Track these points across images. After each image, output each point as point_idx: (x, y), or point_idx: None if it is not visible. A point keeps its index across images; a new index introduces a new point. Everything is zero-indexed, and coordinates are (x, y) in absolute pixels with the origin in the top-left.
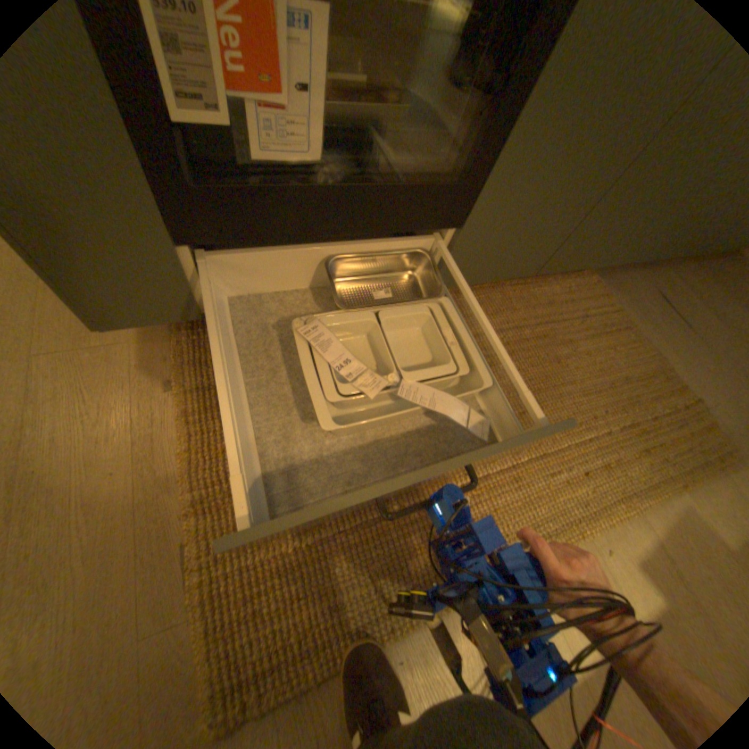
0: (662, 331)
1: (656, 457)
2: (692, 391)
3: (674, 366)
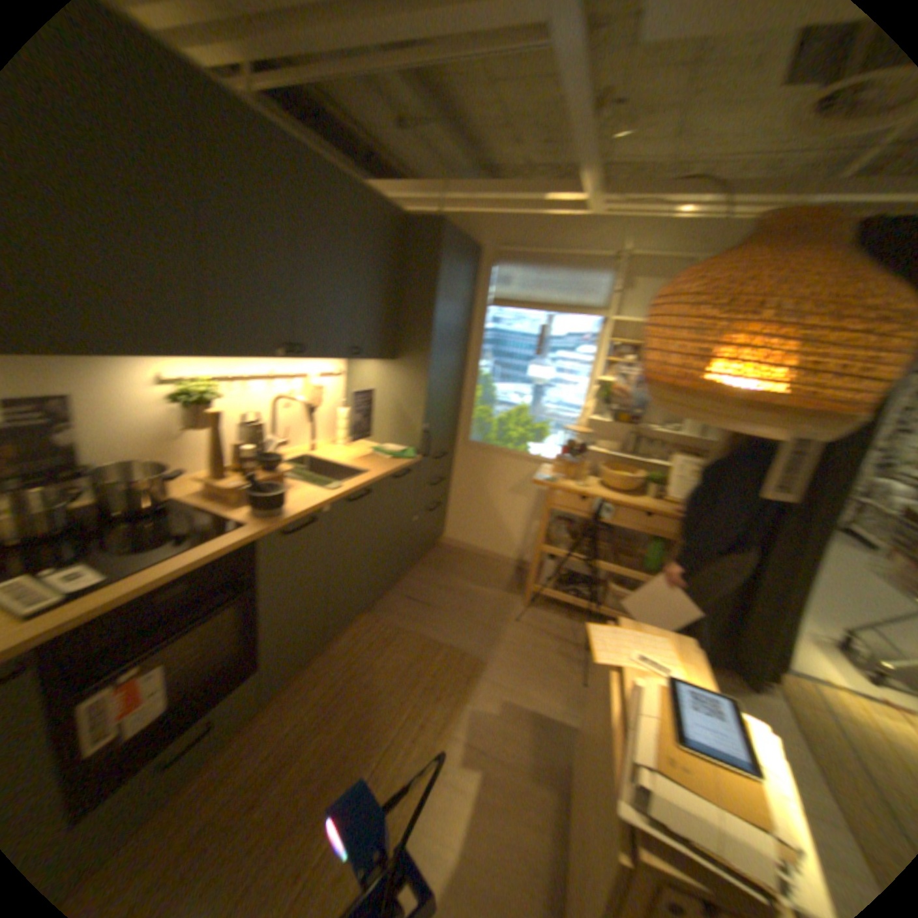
0: (418, 620)
1: (444, 699)
2: (447, 645)
3: (432, 637)
